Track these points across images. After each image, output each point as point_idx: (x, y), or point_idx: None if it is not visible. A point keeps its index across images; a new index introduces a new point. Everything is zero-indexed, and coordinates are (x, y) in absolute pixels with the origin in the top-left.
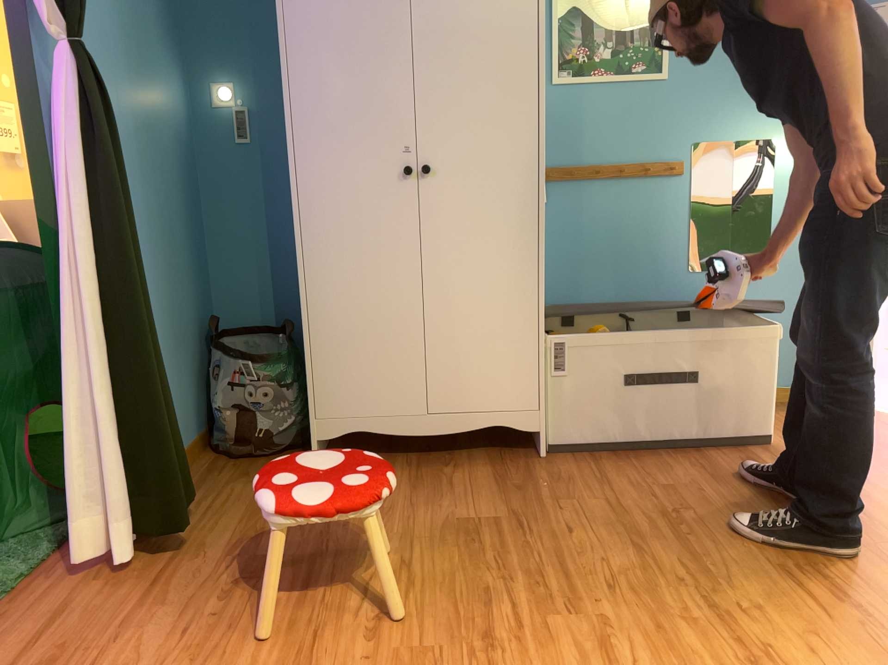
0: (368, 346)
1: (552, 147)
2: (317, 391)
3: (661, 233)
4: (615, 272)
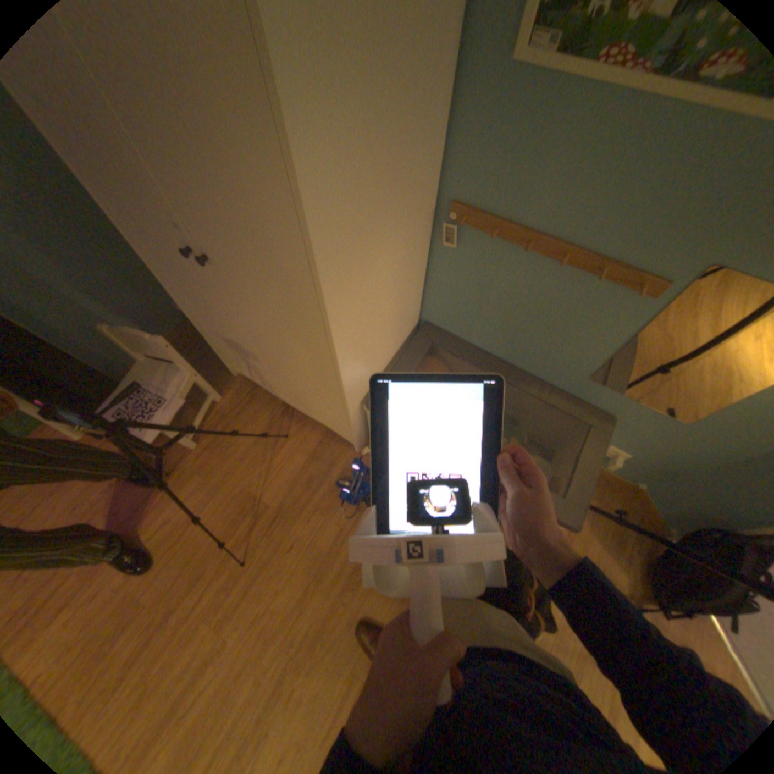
0: (236, 351)
1: (486, 180)
2: (220, 352)
3: (581, 338)
4: (511, 342)
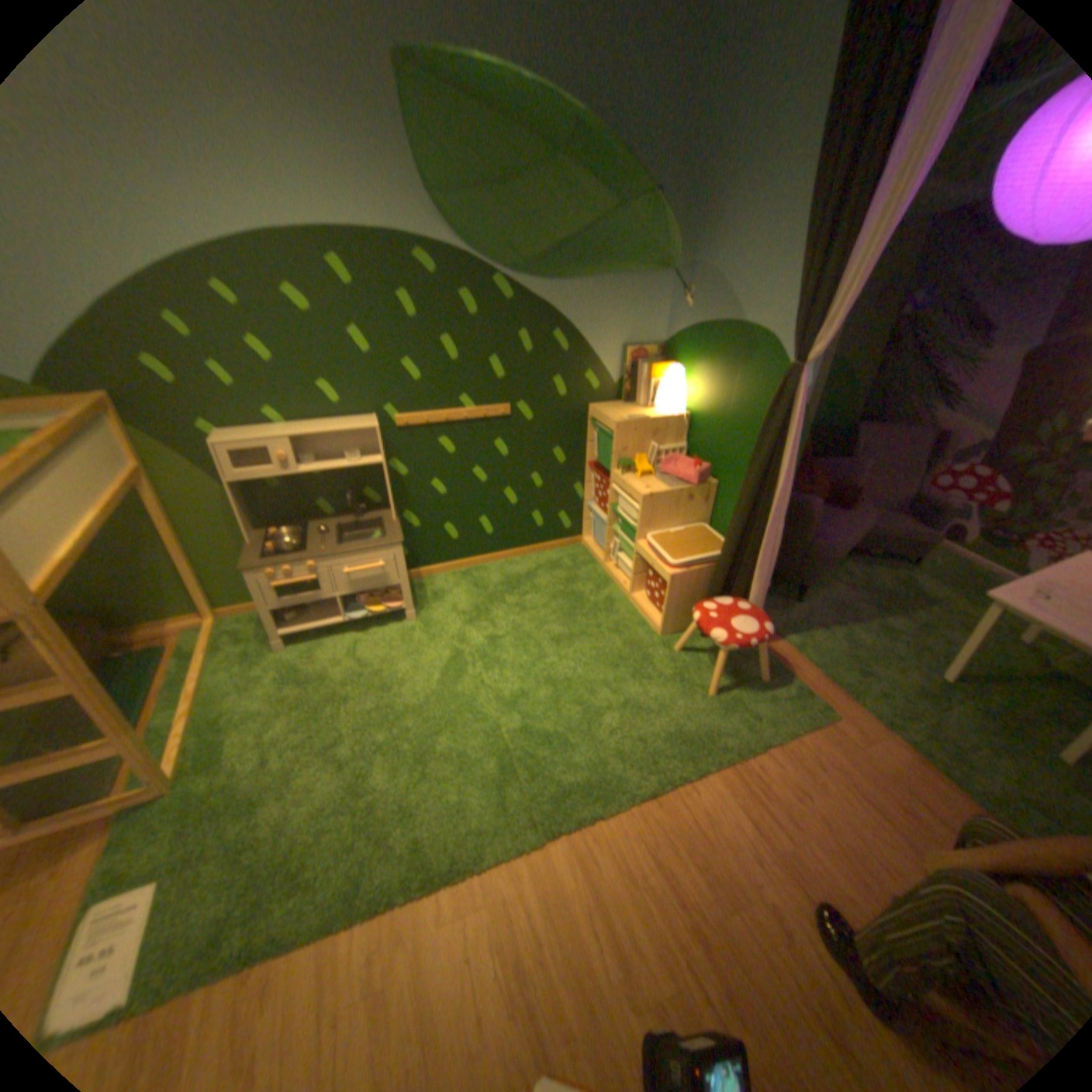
0: None
1: None
2: None
3: None
4: None
